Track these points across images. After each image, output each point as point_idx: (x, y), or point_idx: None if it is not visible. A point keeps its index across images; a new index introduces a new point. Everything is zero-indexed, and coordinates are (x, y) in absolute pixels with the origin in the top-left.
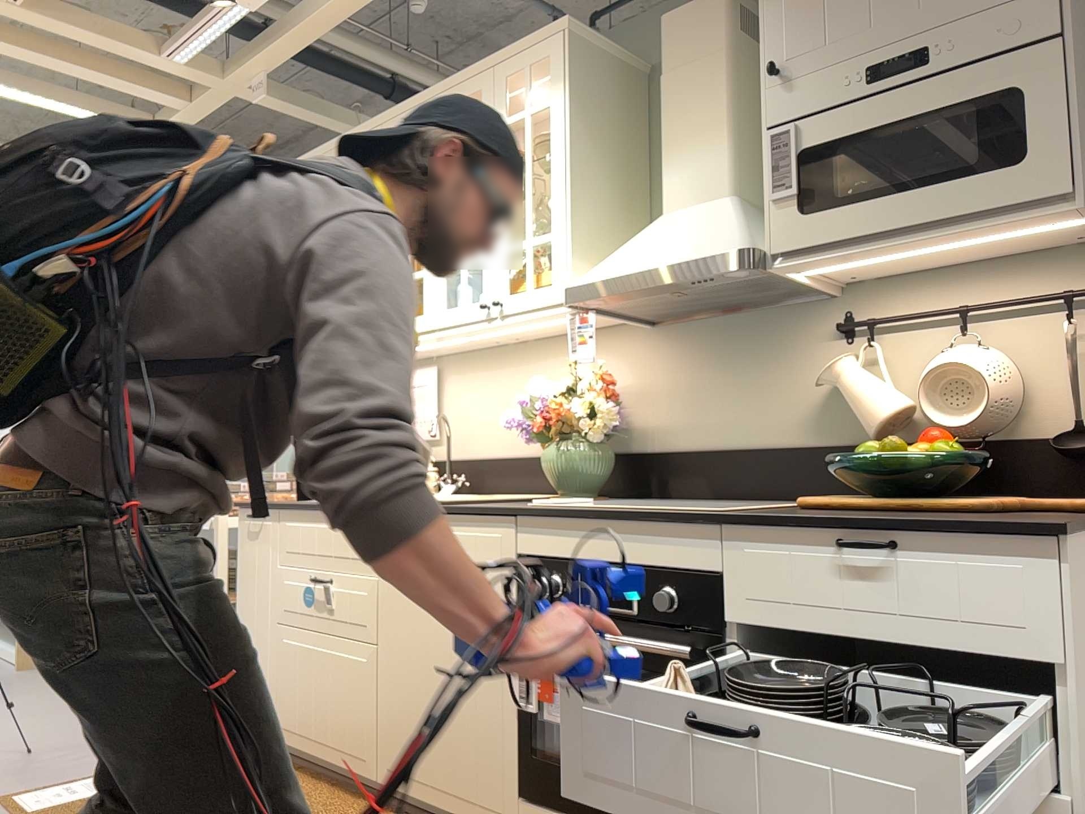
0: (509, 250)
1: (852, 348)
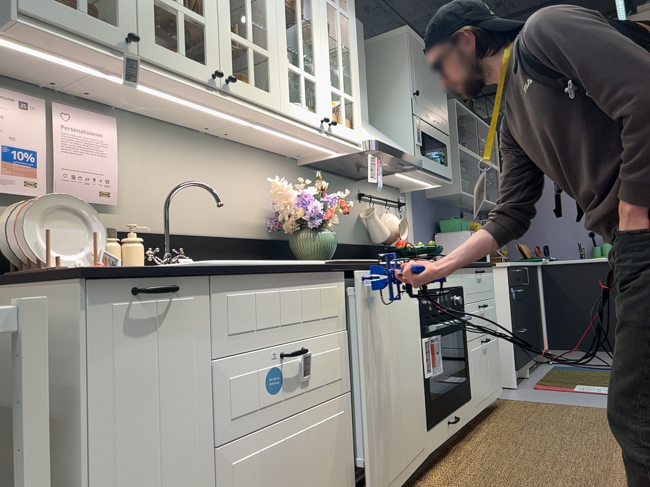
0: (333, 90)
1: (362, 204)
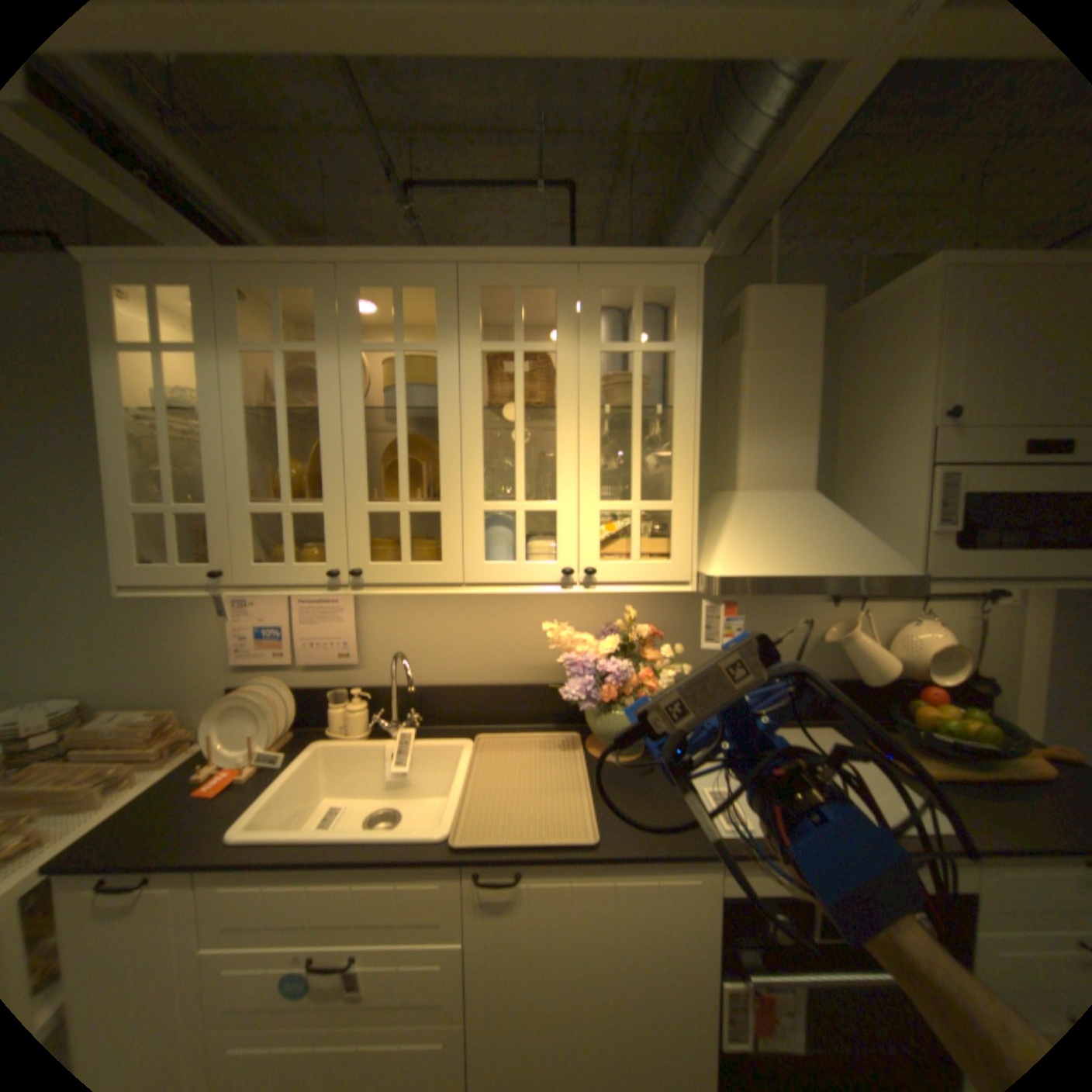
0: (604, 510)
1: (839, 611)
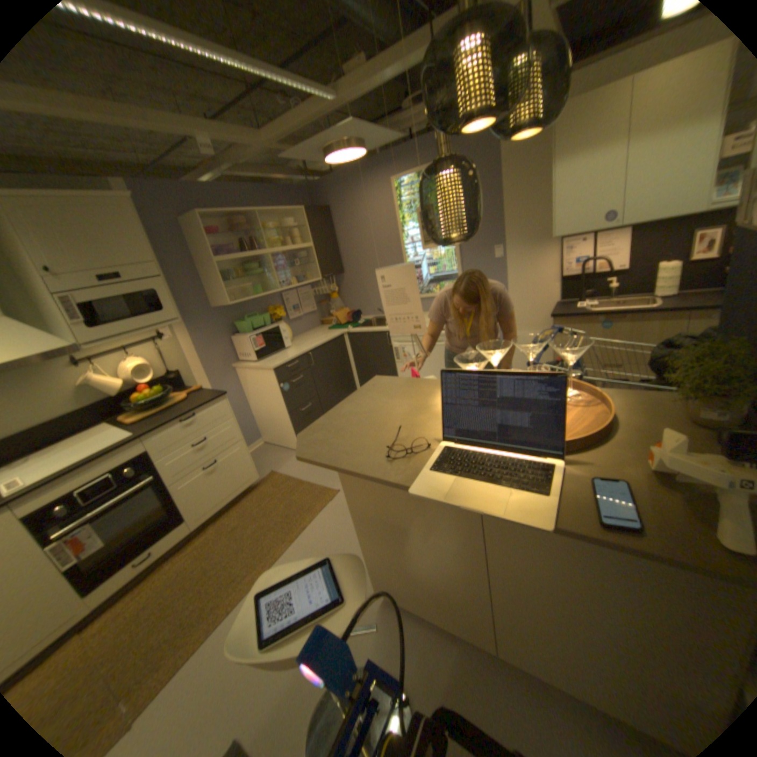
0: None
1: (79, 369)
